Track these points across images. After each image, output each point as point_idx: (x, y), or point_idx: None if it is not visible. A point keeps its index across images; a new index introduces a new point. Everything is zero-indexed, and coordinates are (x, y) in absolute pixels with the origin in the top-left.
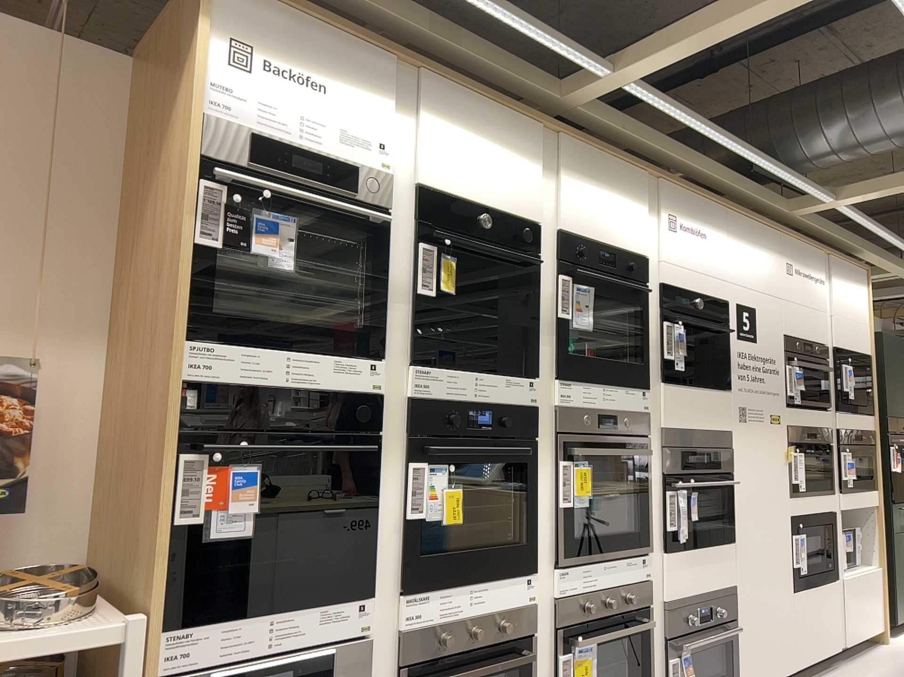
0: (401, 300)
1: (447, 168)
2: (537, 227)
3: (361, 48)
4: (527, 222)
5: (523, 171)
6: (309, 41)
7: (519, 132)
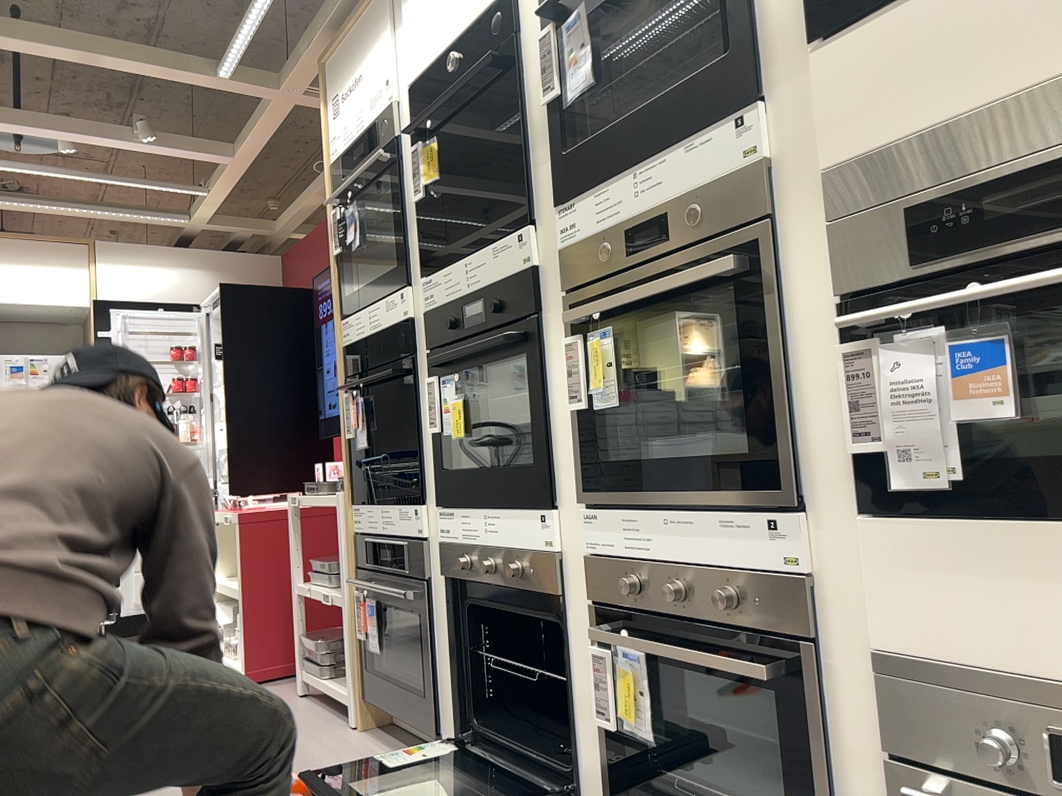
0: (413, 216)
1: (419, 36)
2: None
3: (362, 7)
4: None
5: None
6: (348, 45)
7: None
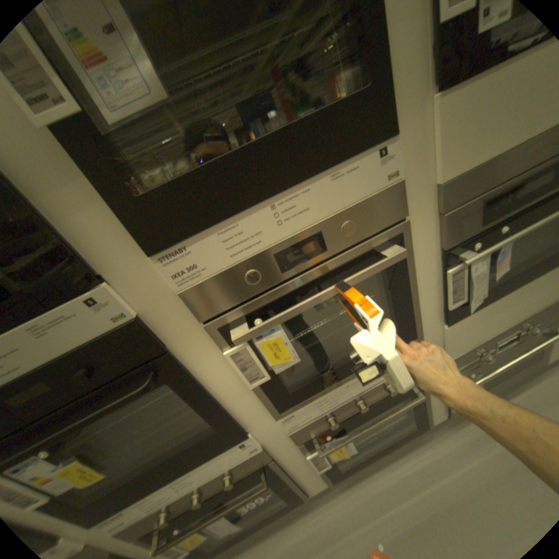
0: None
1: None
2: None
3: None
4: None
5: None
6: None
7: None
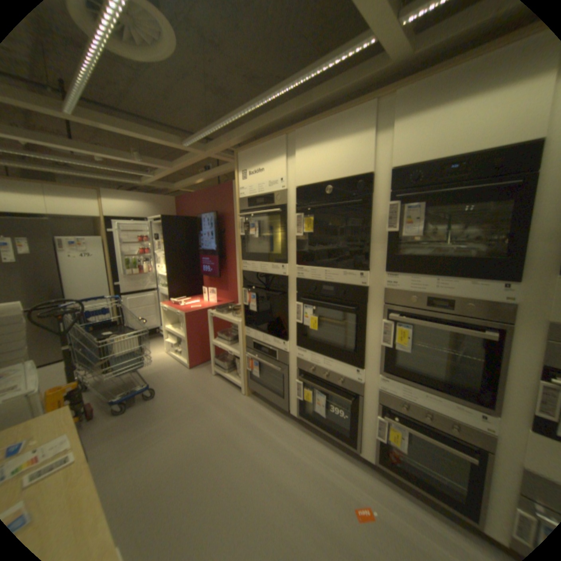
0: (292, 239)
1: (306, 168)
2: (376, 170)
3: (267, 139)
4: (363, 172)
5: (358, 138)
6: (254, 151)
7: (355, 112)
